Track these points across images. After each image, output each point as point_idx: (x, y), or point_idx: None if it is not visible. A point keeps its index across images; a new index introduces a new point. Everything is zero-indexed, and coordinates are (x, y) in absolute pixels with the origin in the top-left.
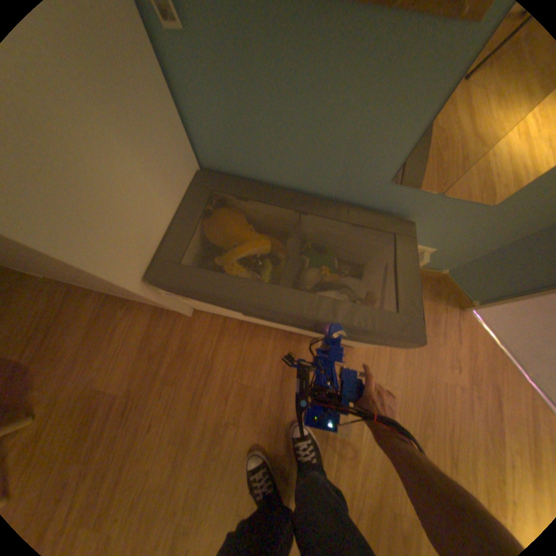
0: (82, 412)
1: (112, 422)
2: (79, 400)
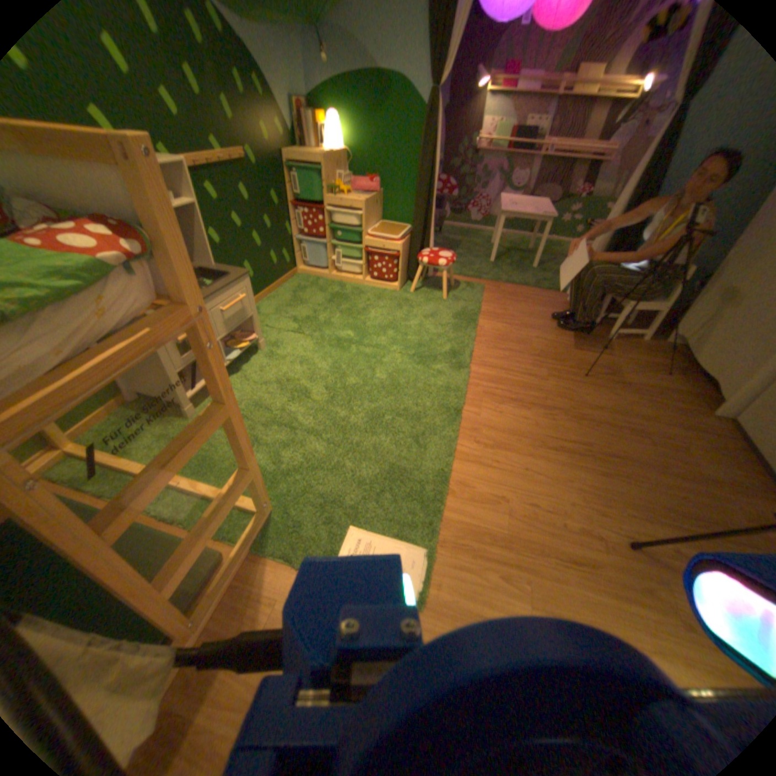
0: (600, 366)
1: (603, 379)
2: (605, 364)
